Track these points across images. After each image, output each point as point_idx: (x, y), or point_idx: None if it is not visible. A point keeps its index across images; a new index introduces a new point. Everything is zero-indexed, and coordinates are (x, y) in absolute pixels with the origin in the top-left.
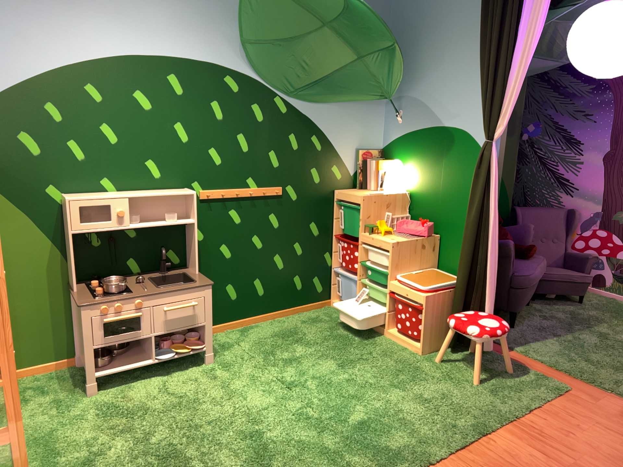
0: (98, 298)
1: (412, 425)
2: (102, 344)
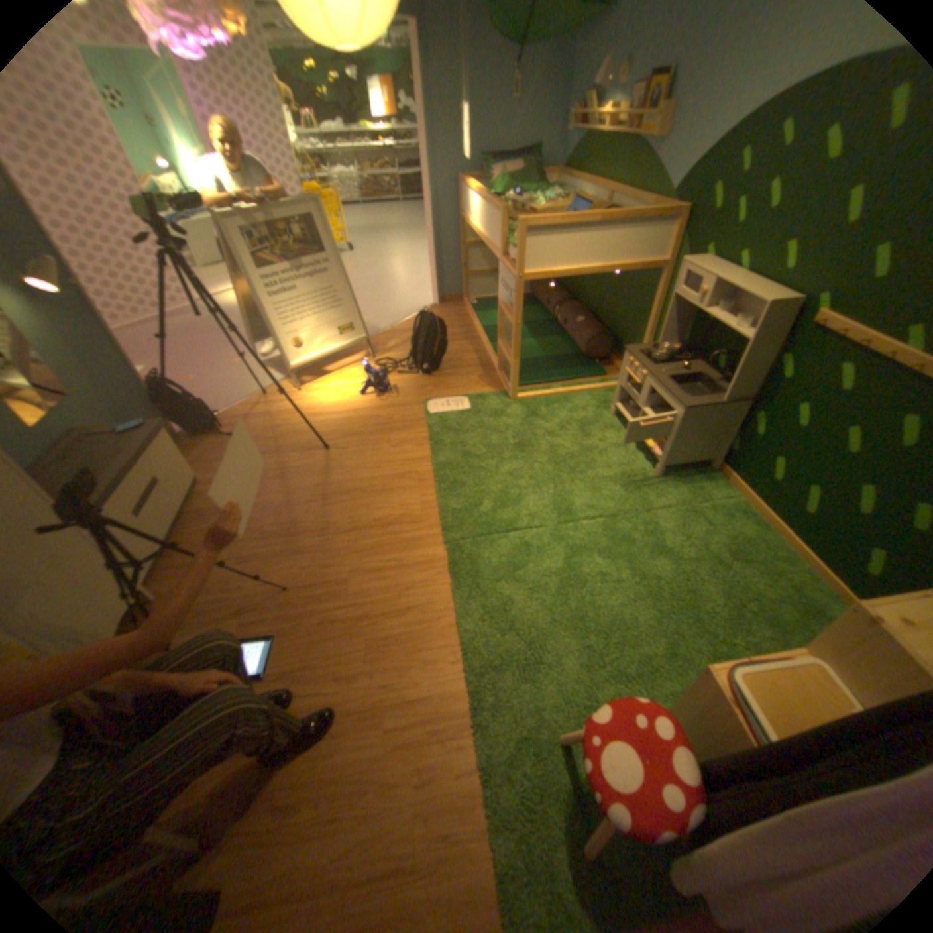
0: (638, 353)
1: (503, 597)
2: (622, 387)
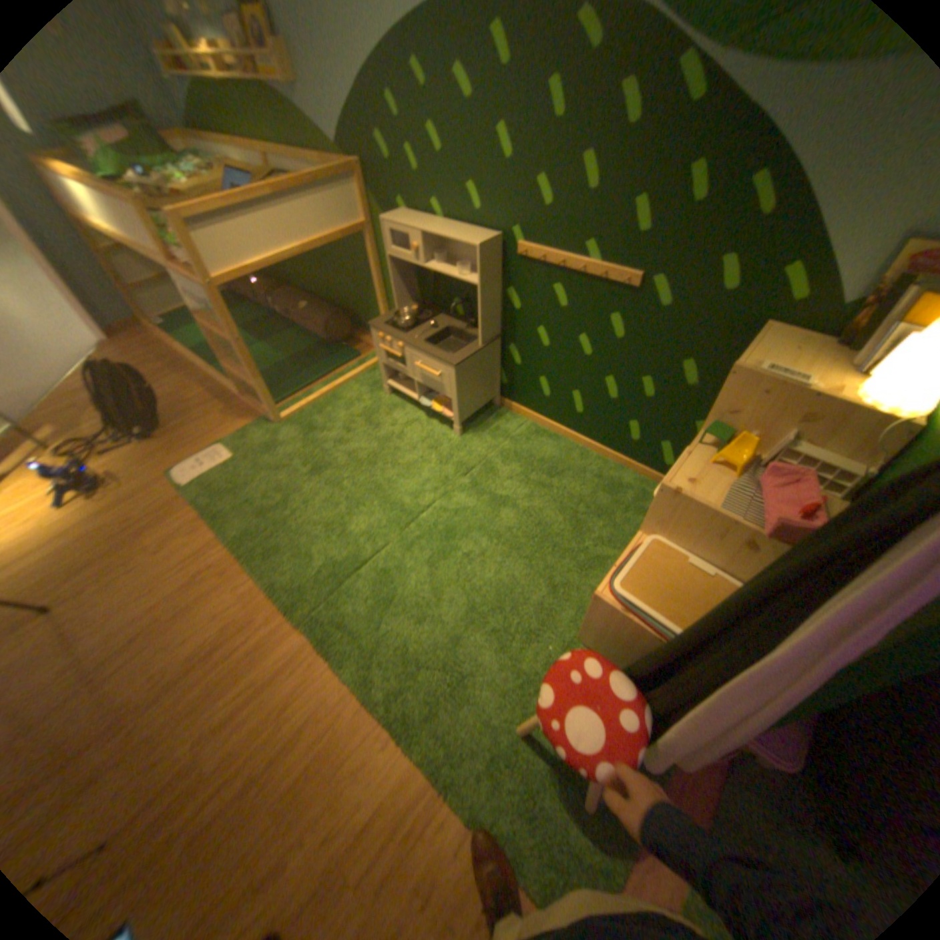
0: (385, 325)
1: (393, 639)
2: (386, 364)
